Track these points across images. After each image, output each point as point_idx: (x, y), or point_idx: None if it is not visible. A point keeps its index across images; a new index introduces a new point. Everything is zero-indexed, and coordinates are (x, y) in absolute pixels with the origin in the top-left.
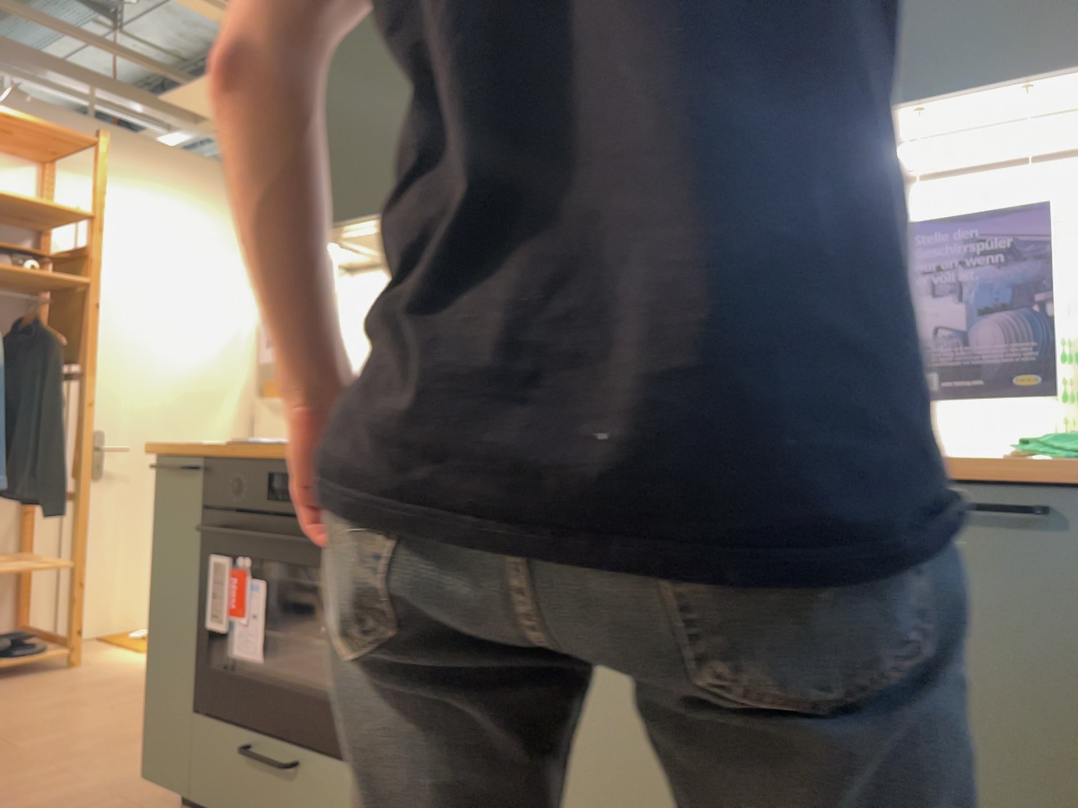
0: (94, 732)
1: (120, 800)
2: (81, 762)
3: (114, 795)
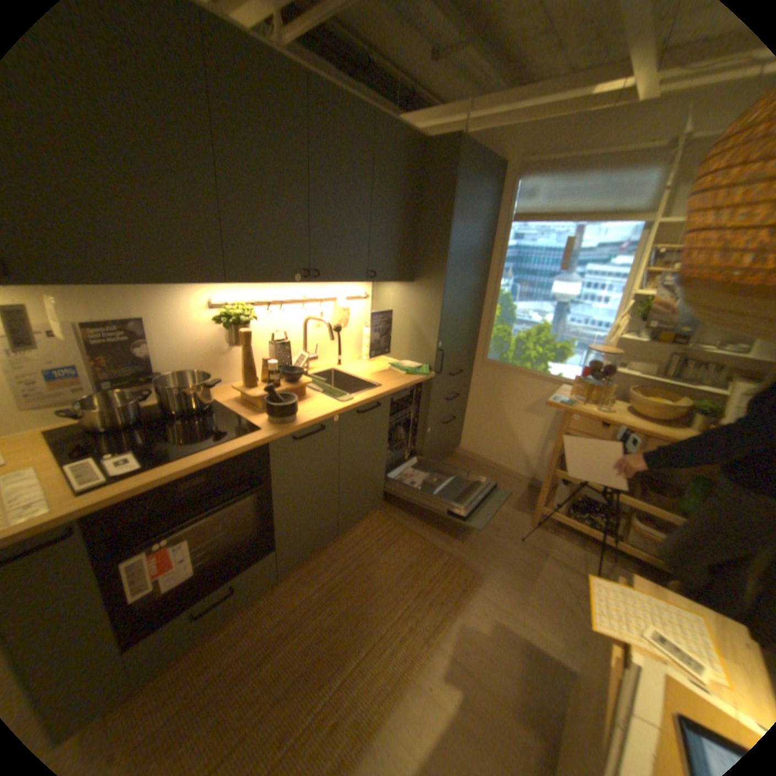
0: None
1: None
2: None
3: None
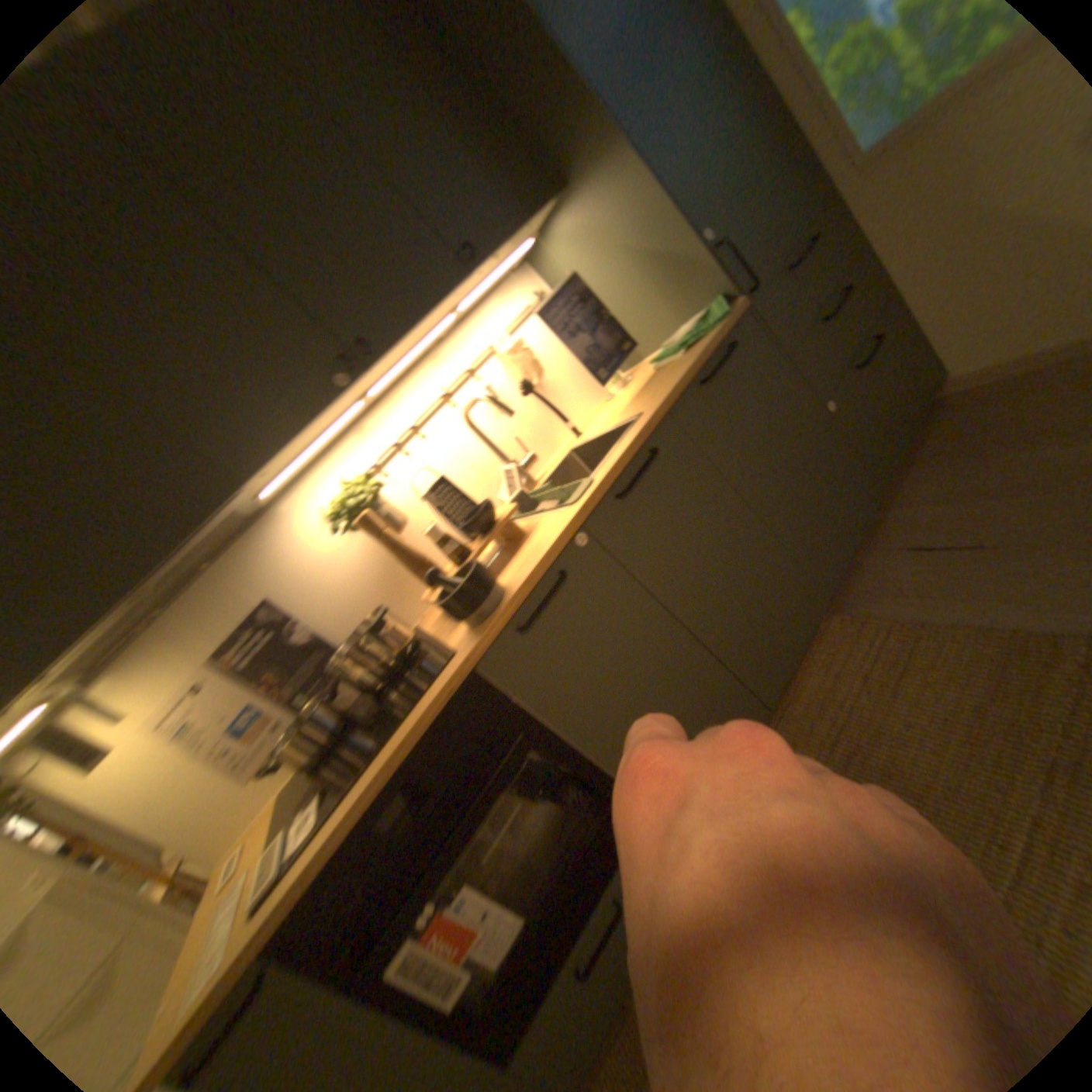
0: None
1: None
2: None
3: None
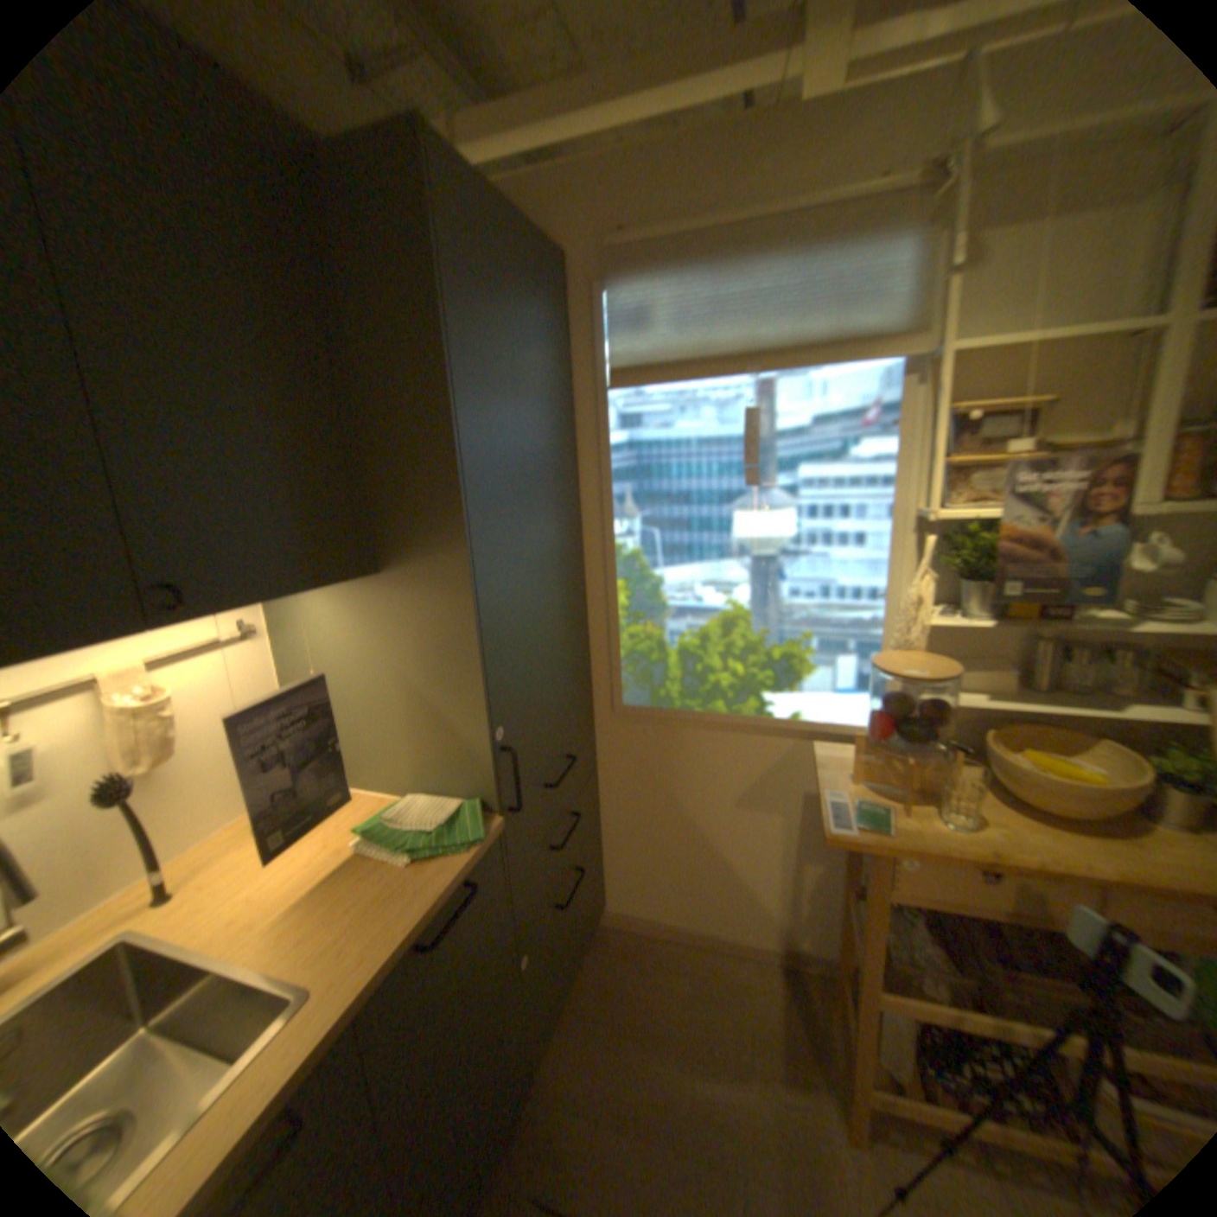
0: None
1: None
2: None
3: None
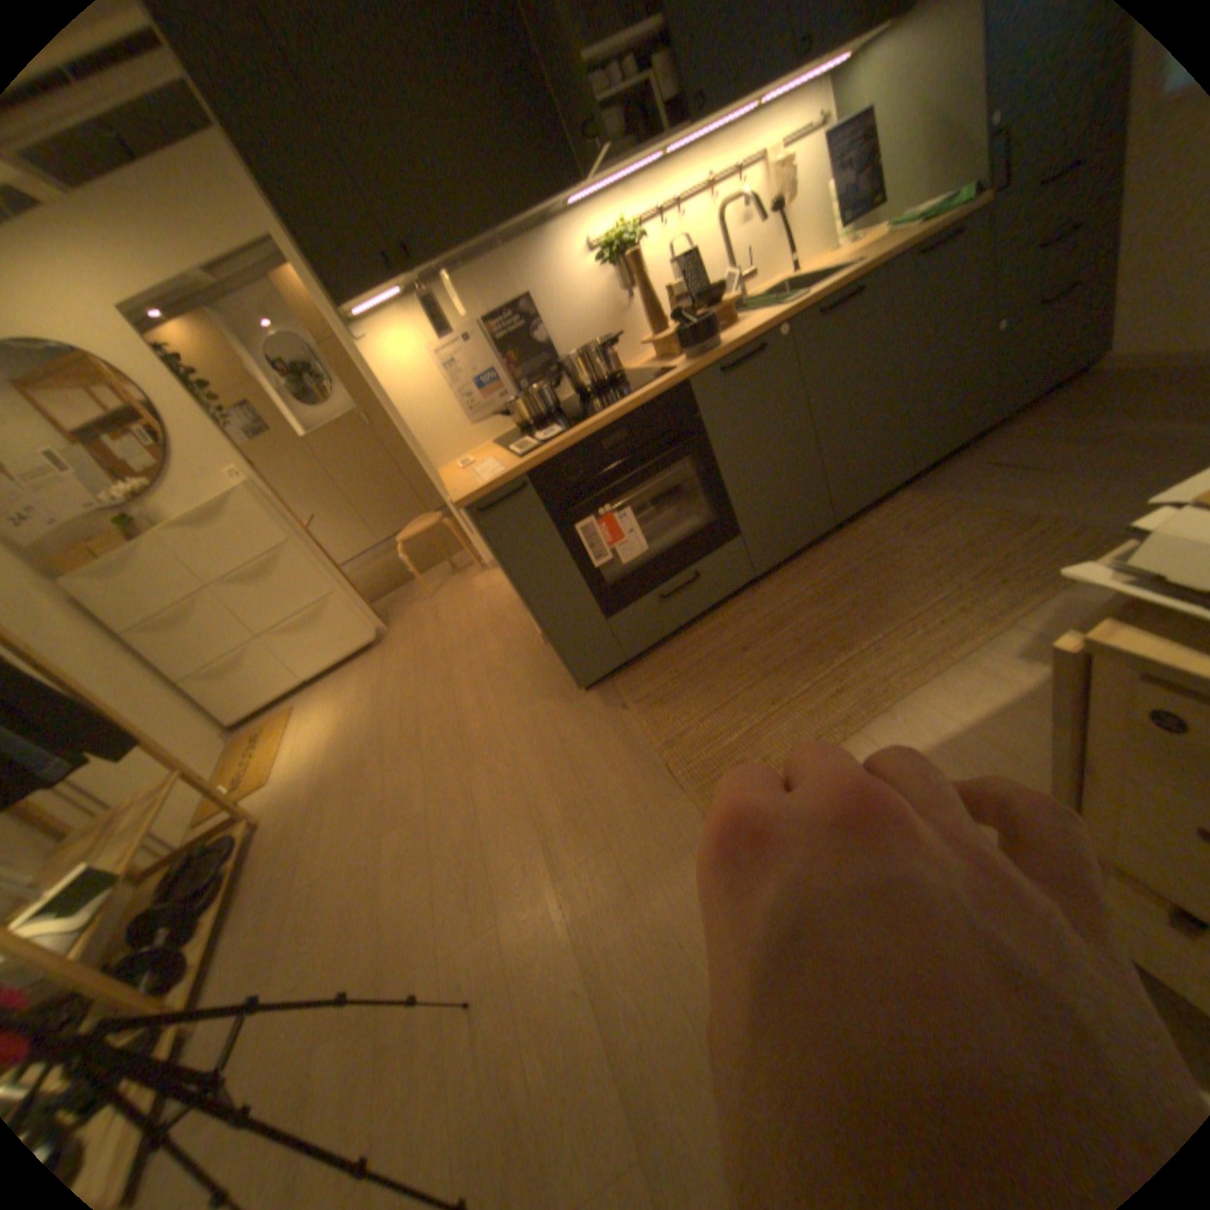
0: (426, 767)
1: (557, 721)
2: (478, 759)
3: (546, 726)
